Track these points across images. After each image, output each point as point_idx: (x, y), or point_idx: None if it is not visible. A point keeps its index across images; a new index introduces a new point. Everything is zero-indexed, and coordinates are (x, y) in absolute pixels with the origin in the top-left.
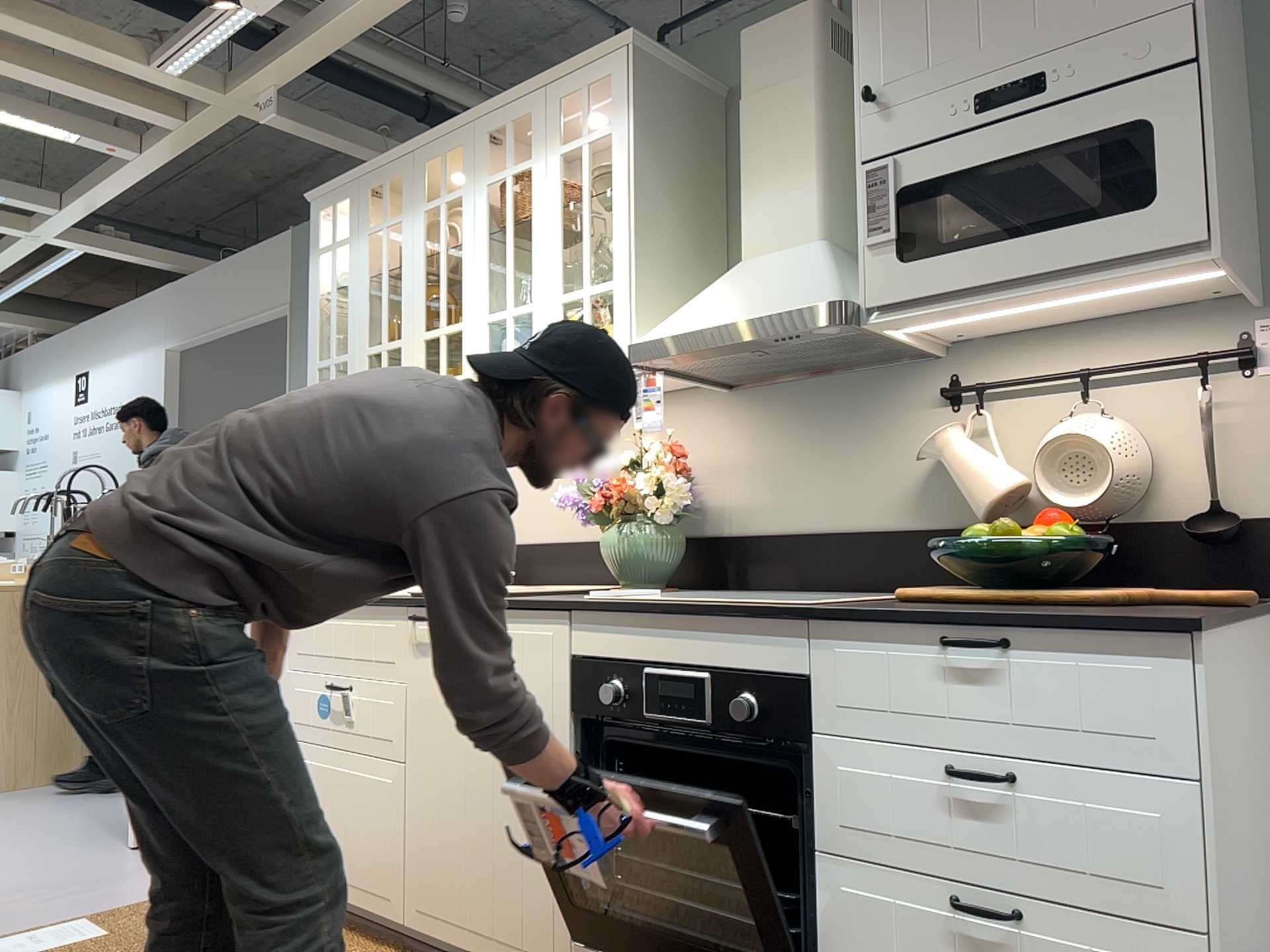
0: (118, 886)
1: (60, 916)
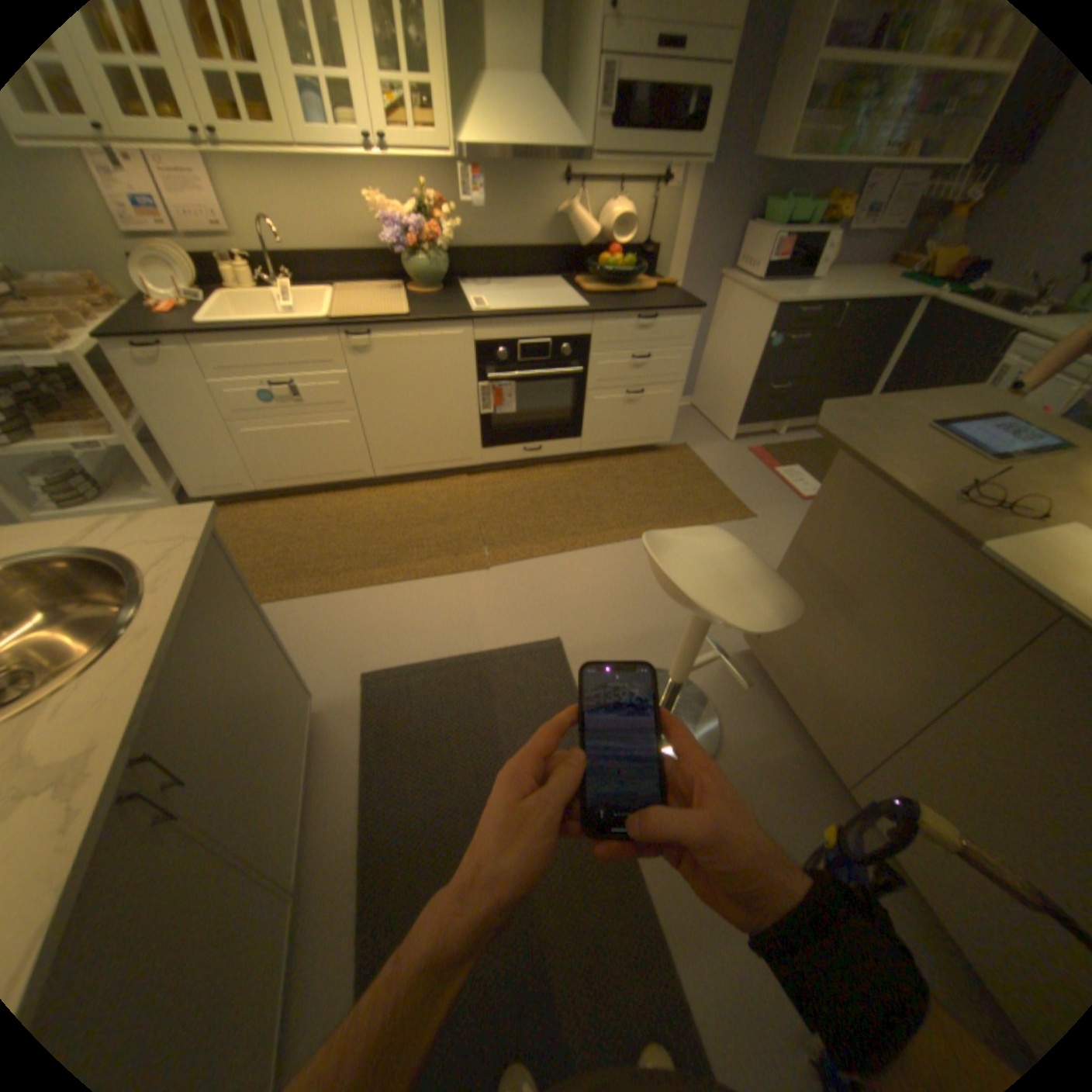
0: None
1: None
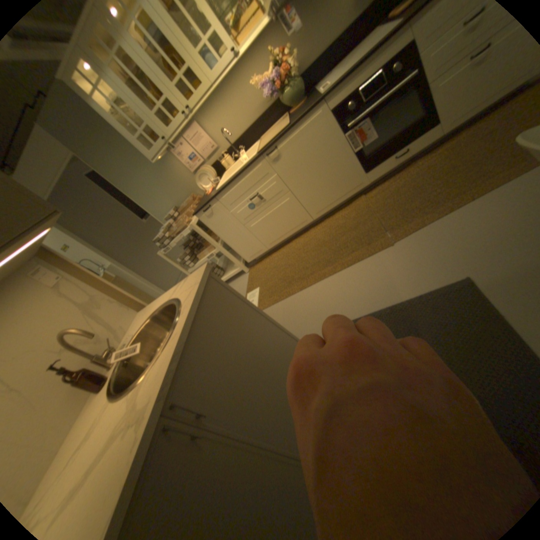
0: None
1: None
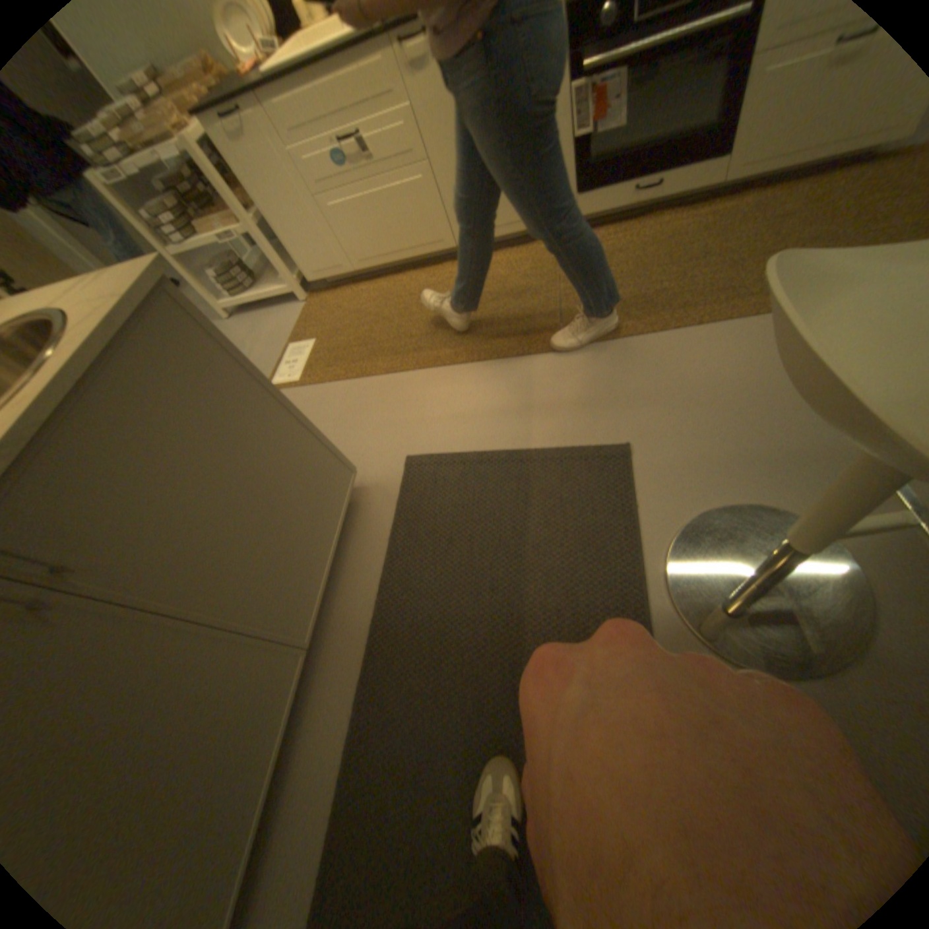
0: (266, 328)
1: (273, 350)
